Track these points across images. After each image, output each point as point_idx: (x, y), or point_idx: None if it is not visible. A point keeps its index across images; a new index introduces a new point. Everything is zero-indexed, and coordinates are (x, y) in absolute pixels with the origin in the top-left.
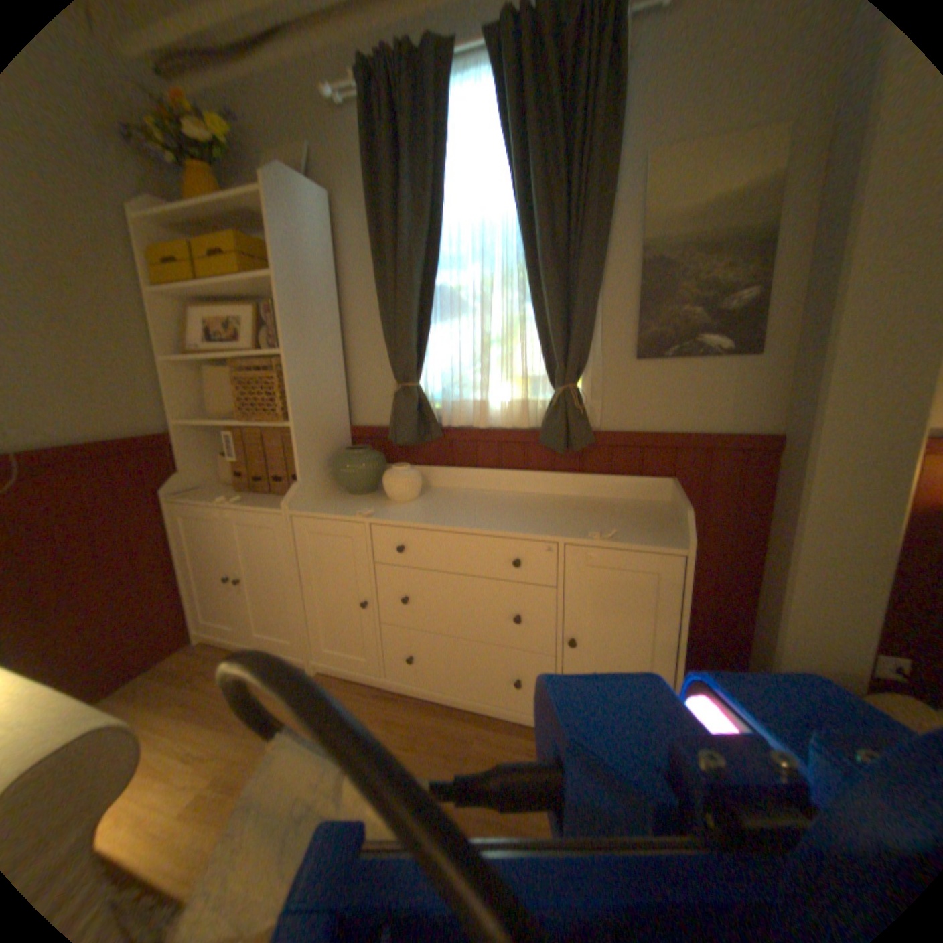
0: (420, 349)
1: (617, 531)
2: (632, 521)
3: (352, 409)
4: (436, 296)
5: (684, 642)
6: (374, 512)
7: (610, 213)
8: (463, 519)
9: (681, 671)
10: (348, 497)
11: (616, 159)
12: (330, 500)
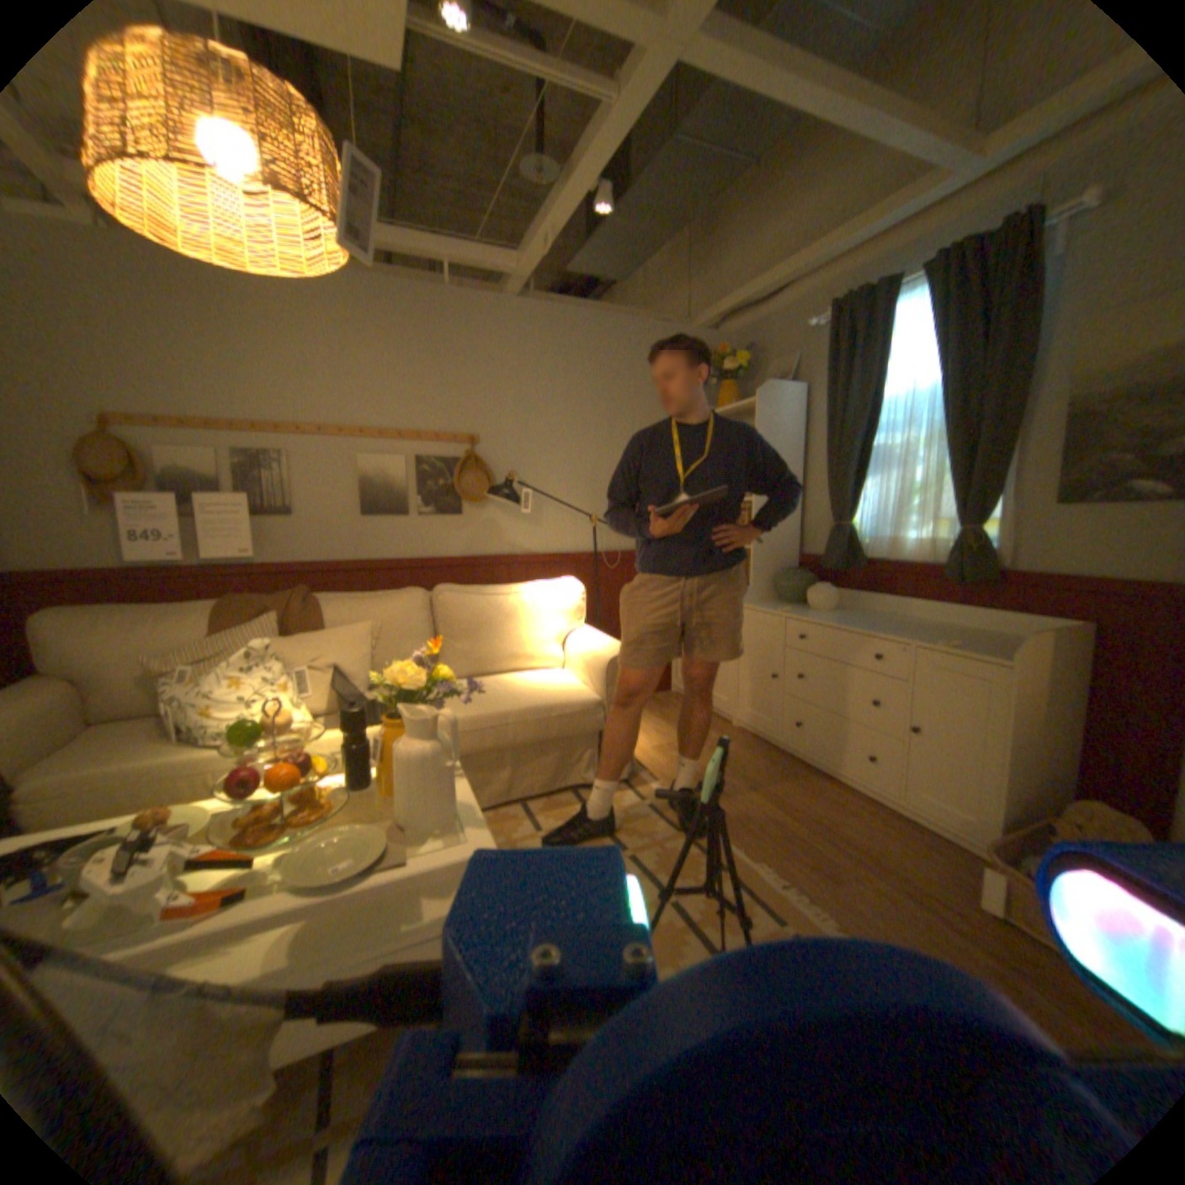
0: (857, 496)
1: (972, 647)
2: (1002, 647)
3: (803, 541)
4: (873, 455)
5: (1020, 754)
6: (791, 612)
7: (1025, 380)
8: (851, 623)
9: (1017, 782)
10: (782, 604)
11: (1031, 338)
12: (769, 604)
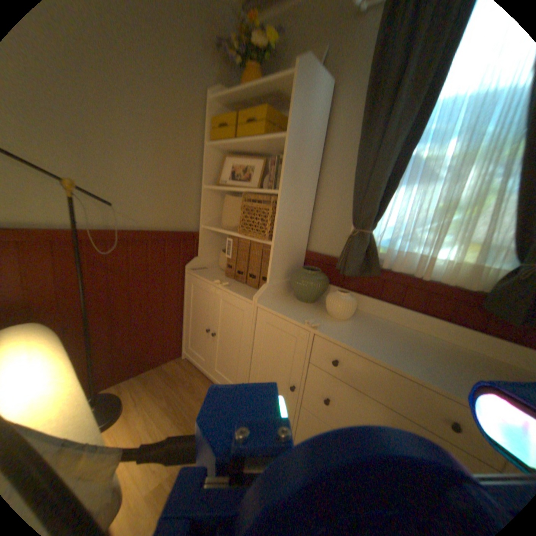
0: (381, 205)
1: None
2: None
3: (310, 238)
4: (409, 163)
5: None
6: (319, 324)
7: None
8: (400, 359)
9: None
10: (297, 302)
11: None
12: (285, 302)
